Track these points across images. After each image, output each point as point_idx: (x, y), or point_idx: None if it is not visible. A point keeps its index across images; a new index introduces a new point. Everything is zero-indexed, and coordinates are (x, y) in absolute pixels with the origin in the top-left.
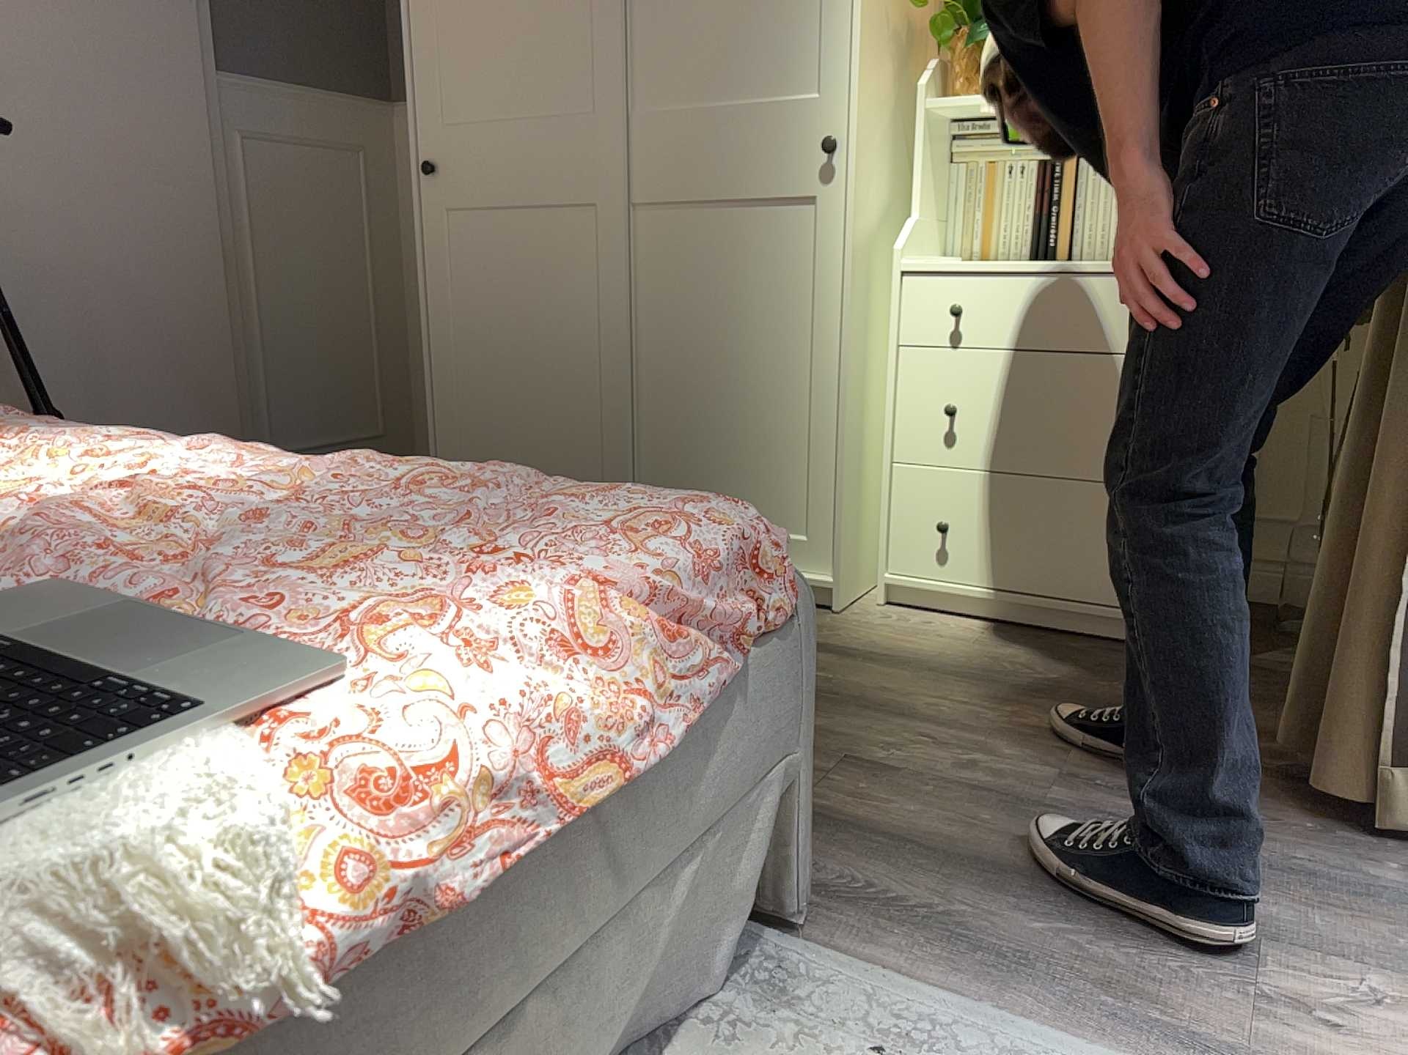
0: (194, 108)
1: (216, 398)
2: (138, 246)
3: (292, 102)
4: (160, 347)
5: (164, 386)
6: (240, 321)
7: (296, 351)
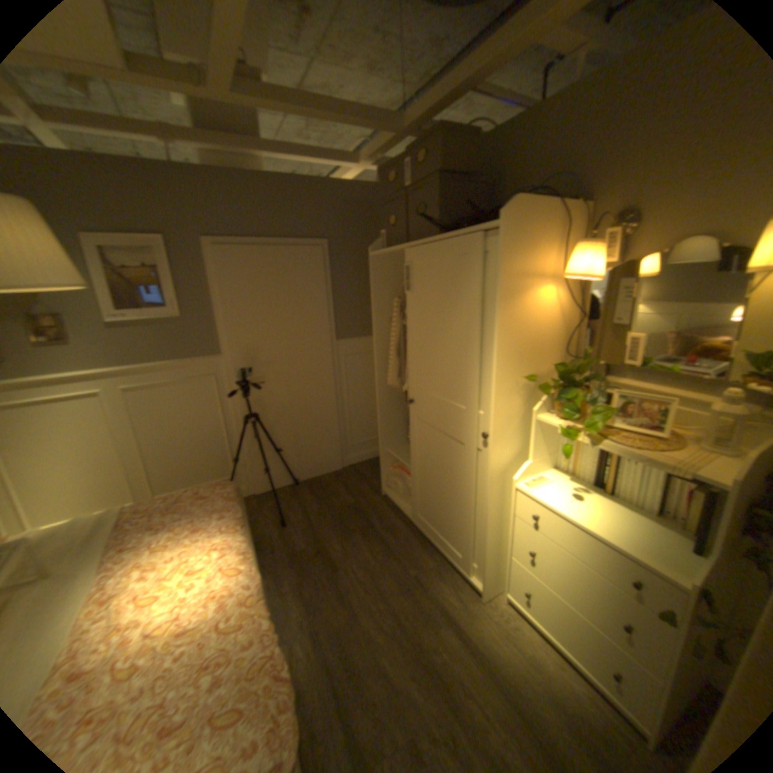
0: (325, 354)
1: (330, 434)
2: (307, 396)
3: (359, 342)
4: (312, 422)
5: (314, 433)
6: (339, 410)
7: (357, 415)
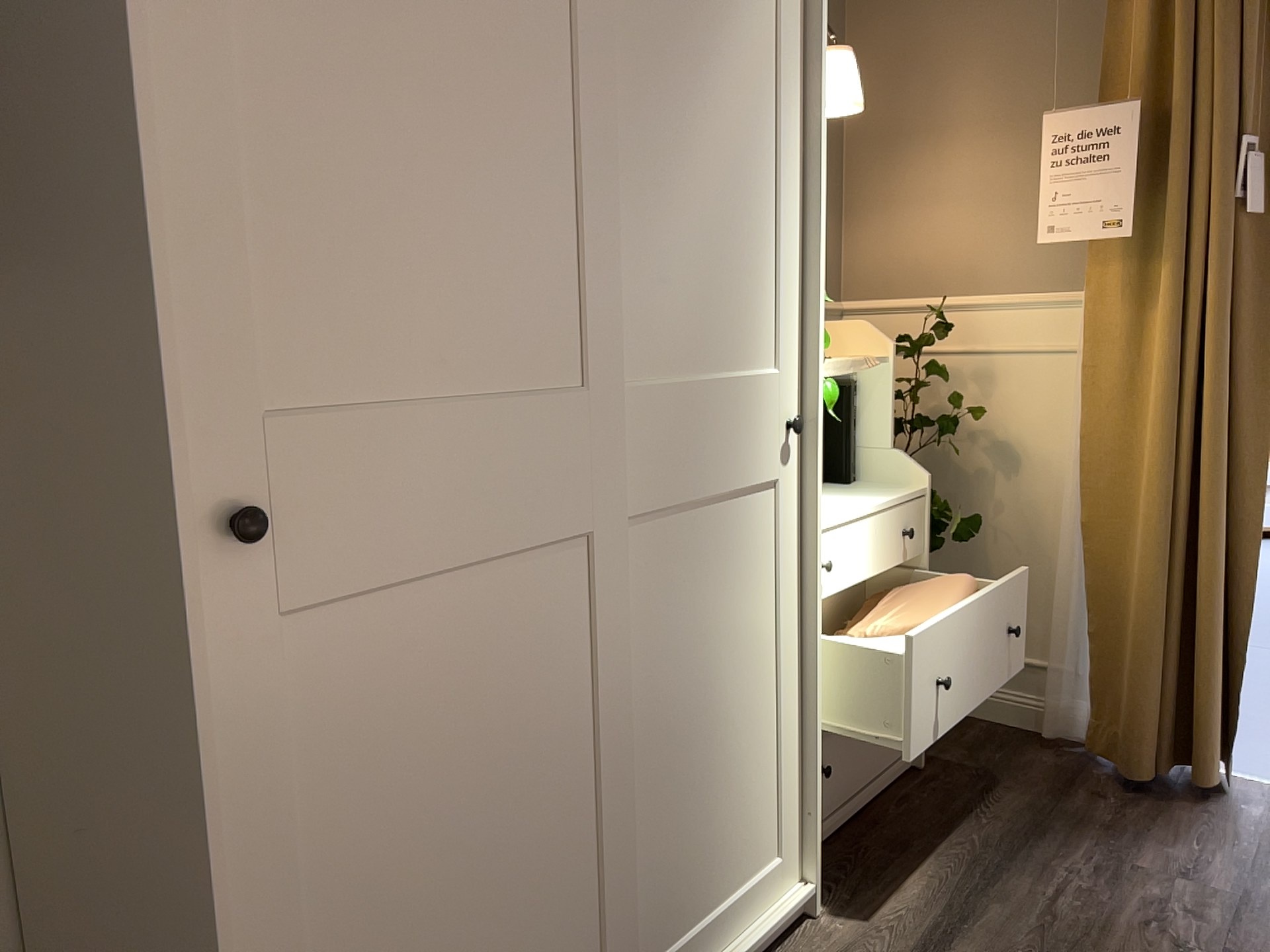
0: None
1: None
2: None
3: None
4: None
5: None
6: None
7: None
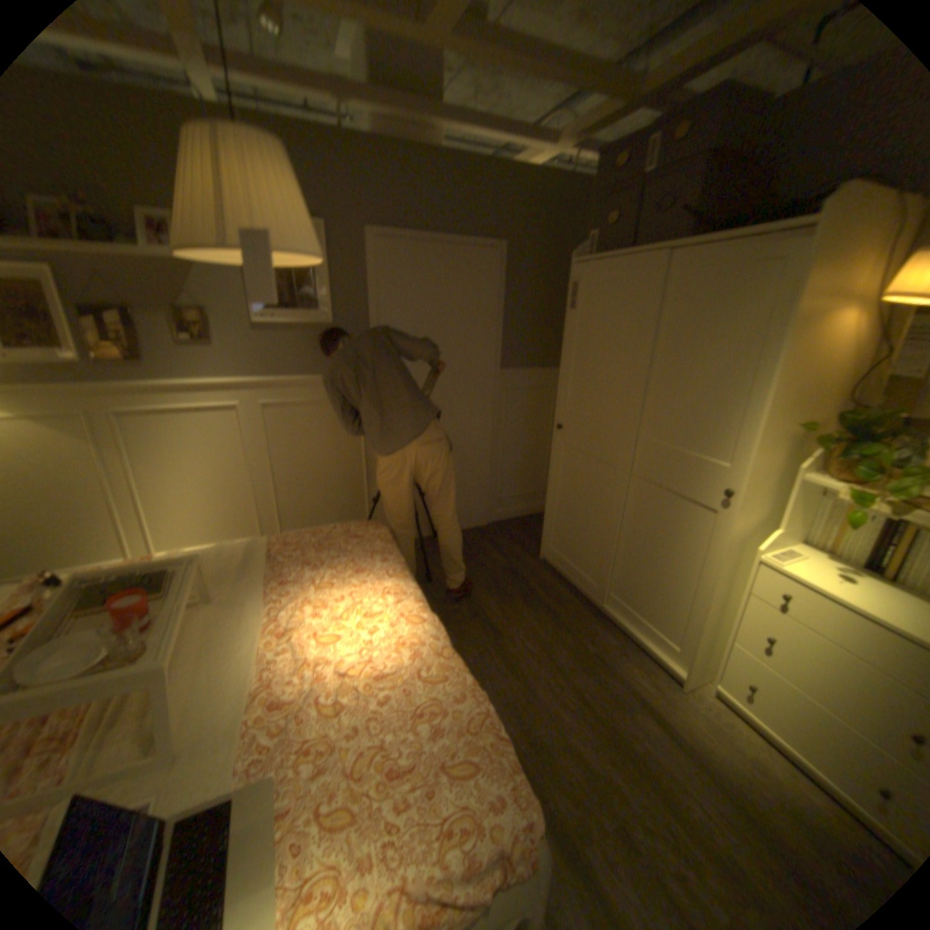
0: (487, 383)
1: (479, 481)
2: (460, 433)
3: (526, 374)
4: (462, 465)
5: (462, 478)
6: (493, 454)
7: (512, 463)
